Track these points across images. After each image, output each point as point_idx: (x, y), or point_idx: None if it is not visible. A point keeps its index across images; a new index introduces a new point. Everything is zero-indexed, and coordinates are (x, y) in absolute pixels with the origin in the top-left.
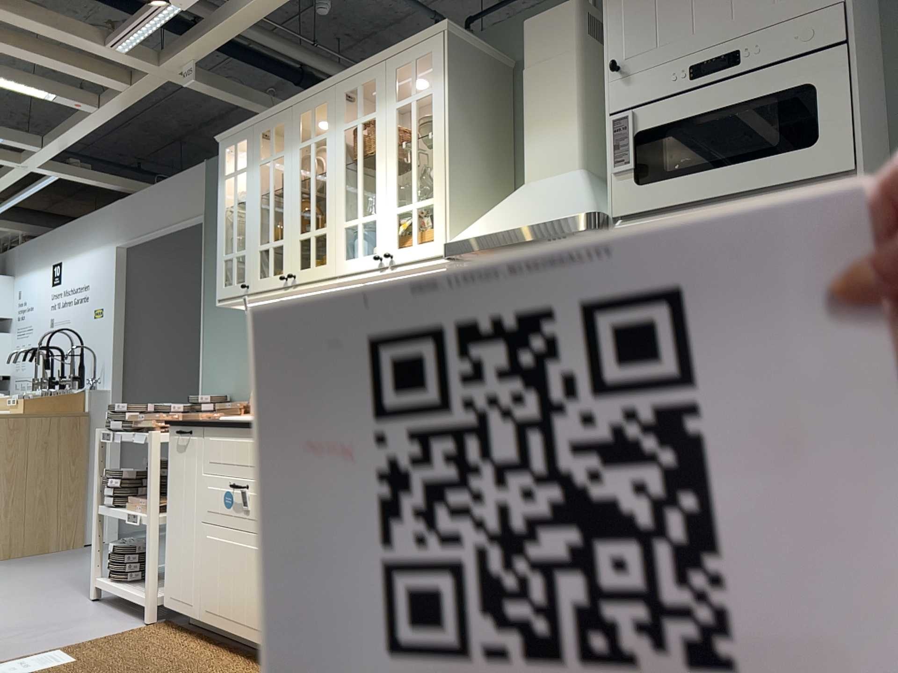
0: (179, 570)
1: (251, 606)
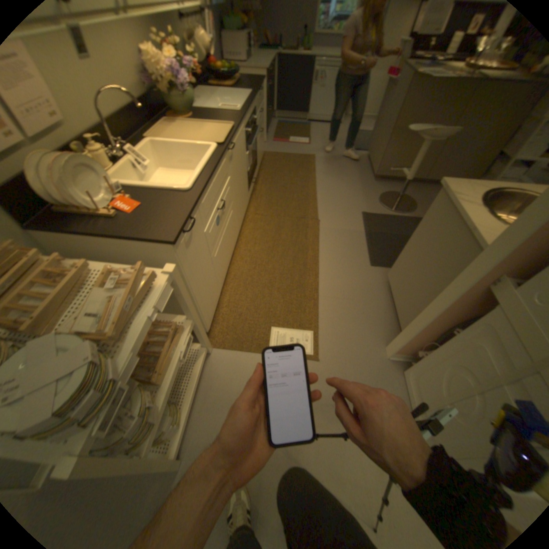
0: (210, 300)
1: (231, 245)
